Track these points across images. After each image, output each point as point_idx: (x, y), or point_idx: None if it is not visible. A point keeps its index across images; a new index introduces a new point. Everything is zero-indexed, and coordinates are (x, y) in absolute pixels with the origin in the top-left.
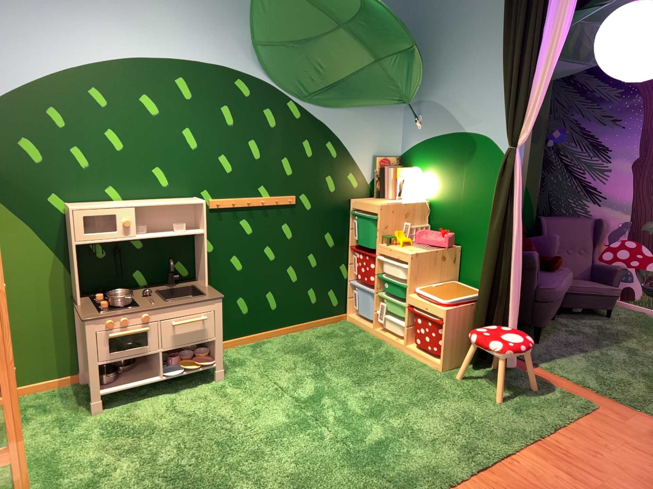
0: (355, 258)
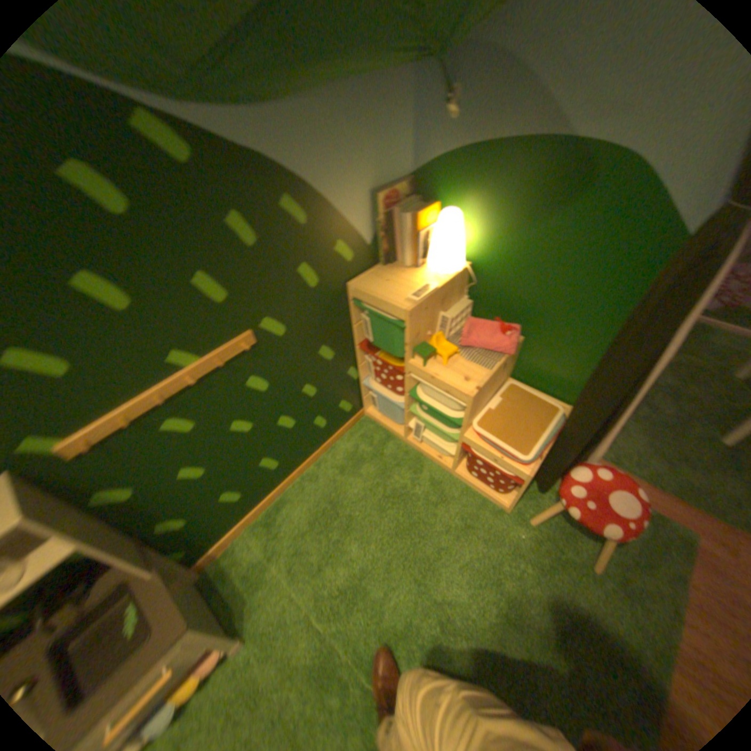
0: (369, 364)
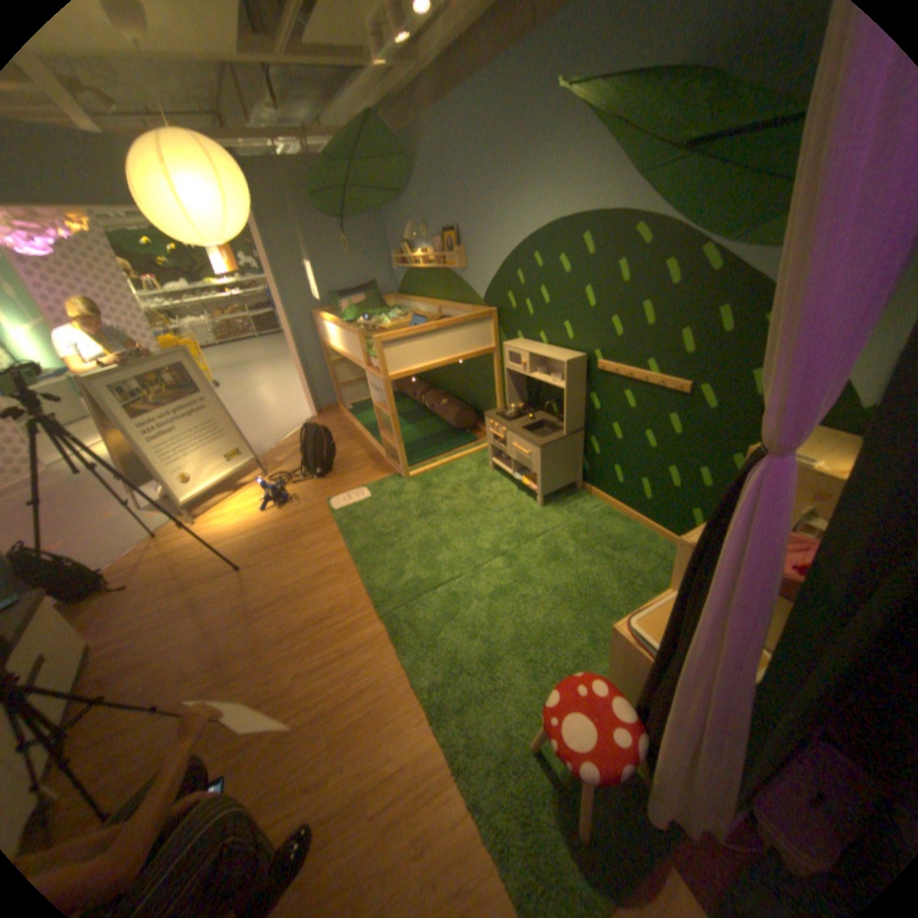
0: None
